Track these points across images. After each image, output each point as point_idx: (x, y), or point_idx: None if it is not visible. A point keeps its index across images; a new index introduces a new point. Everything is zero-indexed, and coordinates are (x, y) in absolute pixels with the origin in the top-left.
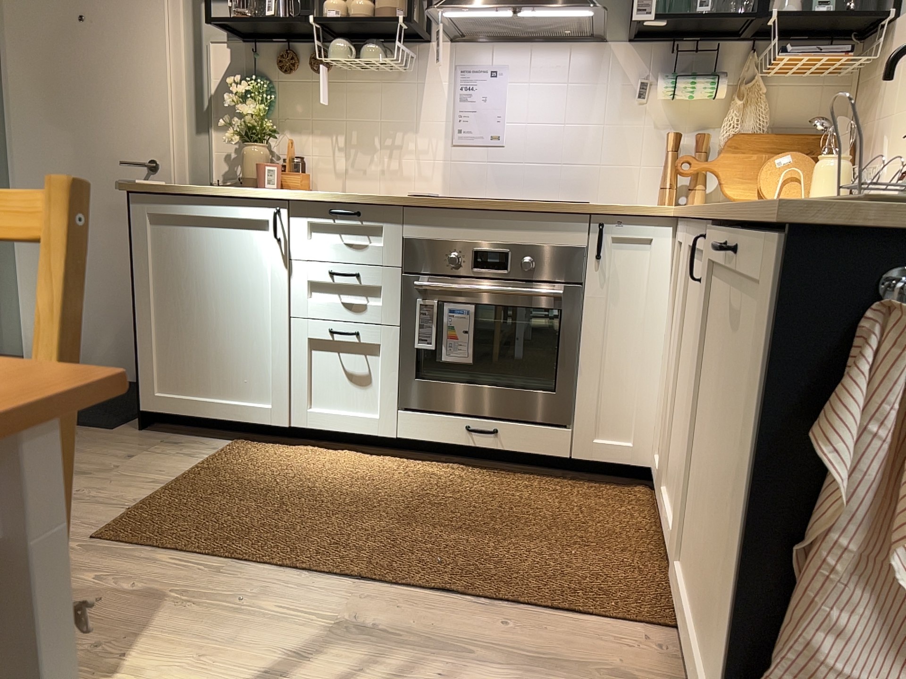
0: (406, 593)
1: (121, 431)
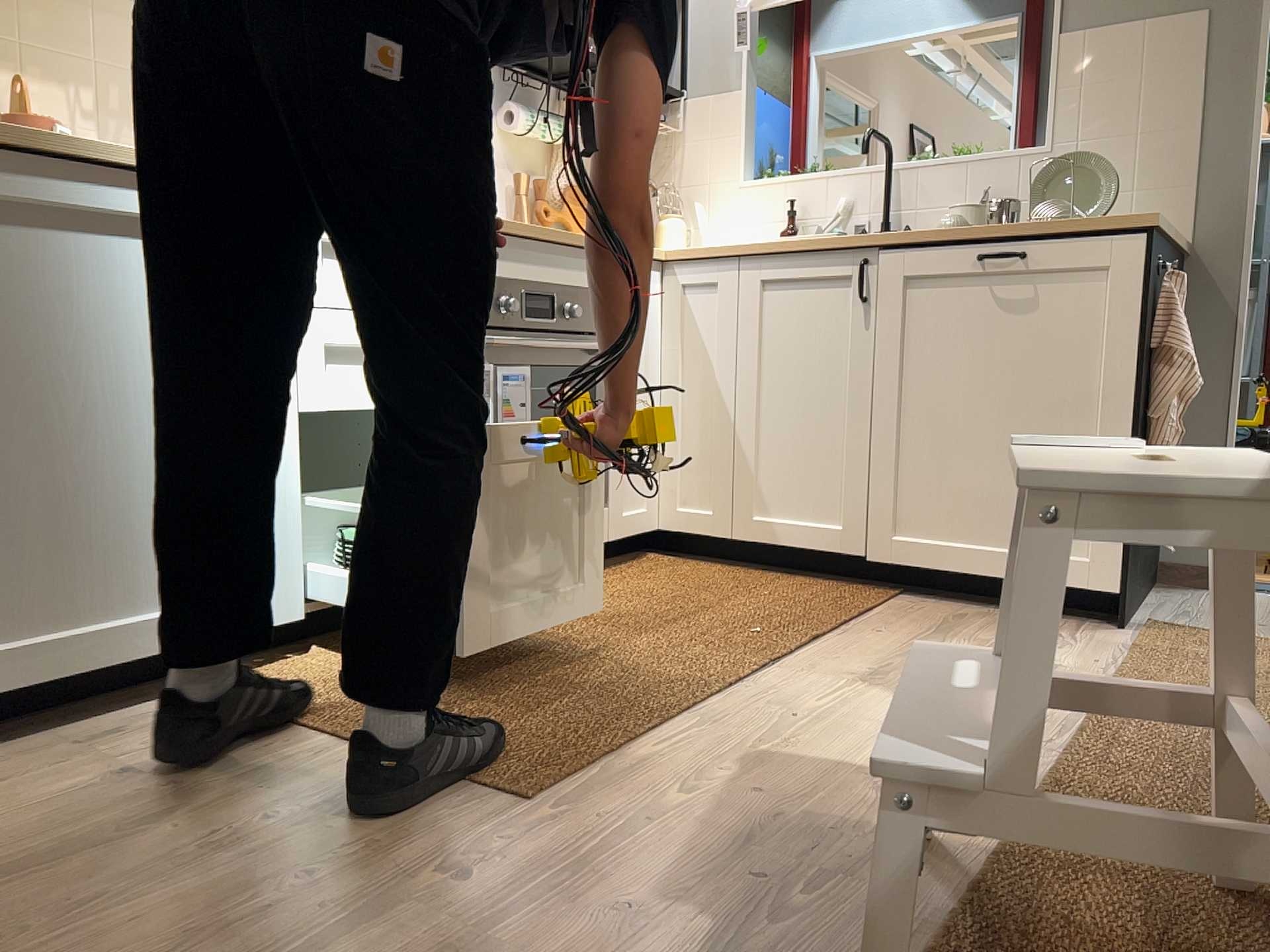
0: (804, 650)
1: None
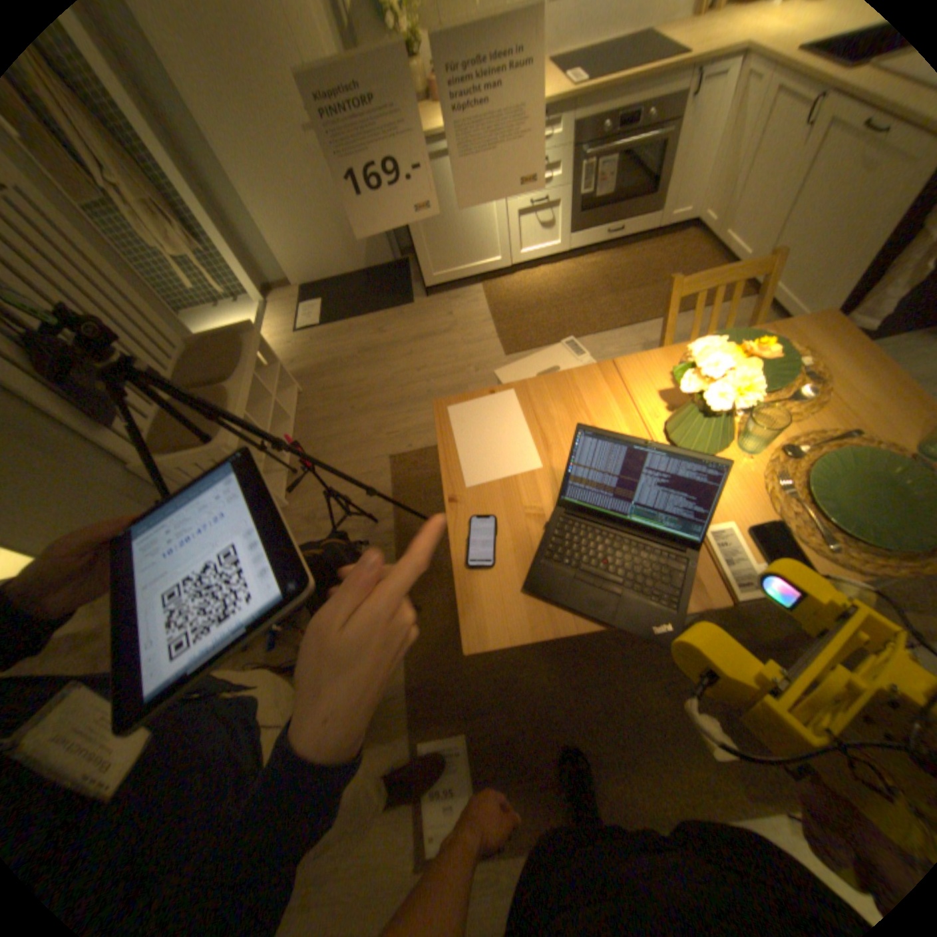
0: (650, 322)
1: (420, 302)
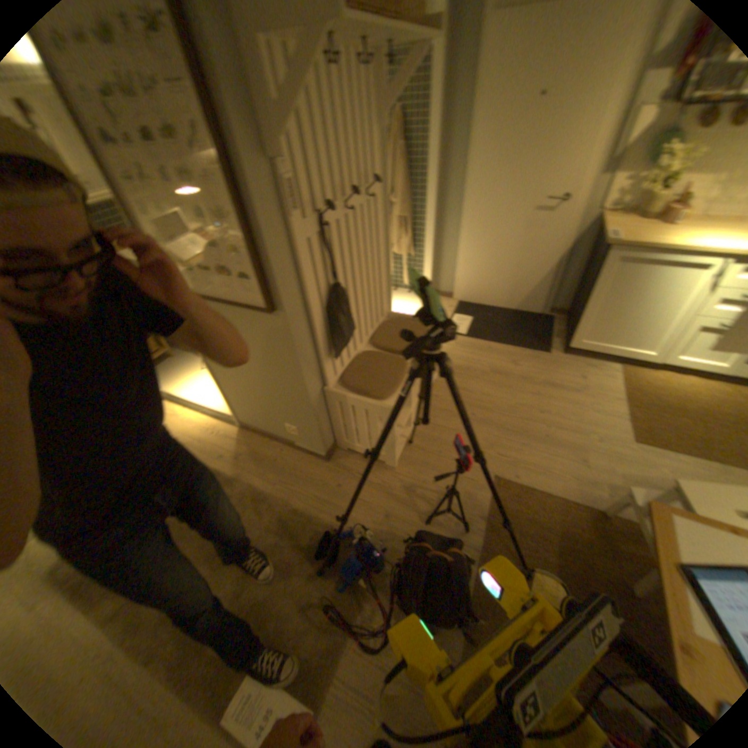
0: None
1: (556, 355)
